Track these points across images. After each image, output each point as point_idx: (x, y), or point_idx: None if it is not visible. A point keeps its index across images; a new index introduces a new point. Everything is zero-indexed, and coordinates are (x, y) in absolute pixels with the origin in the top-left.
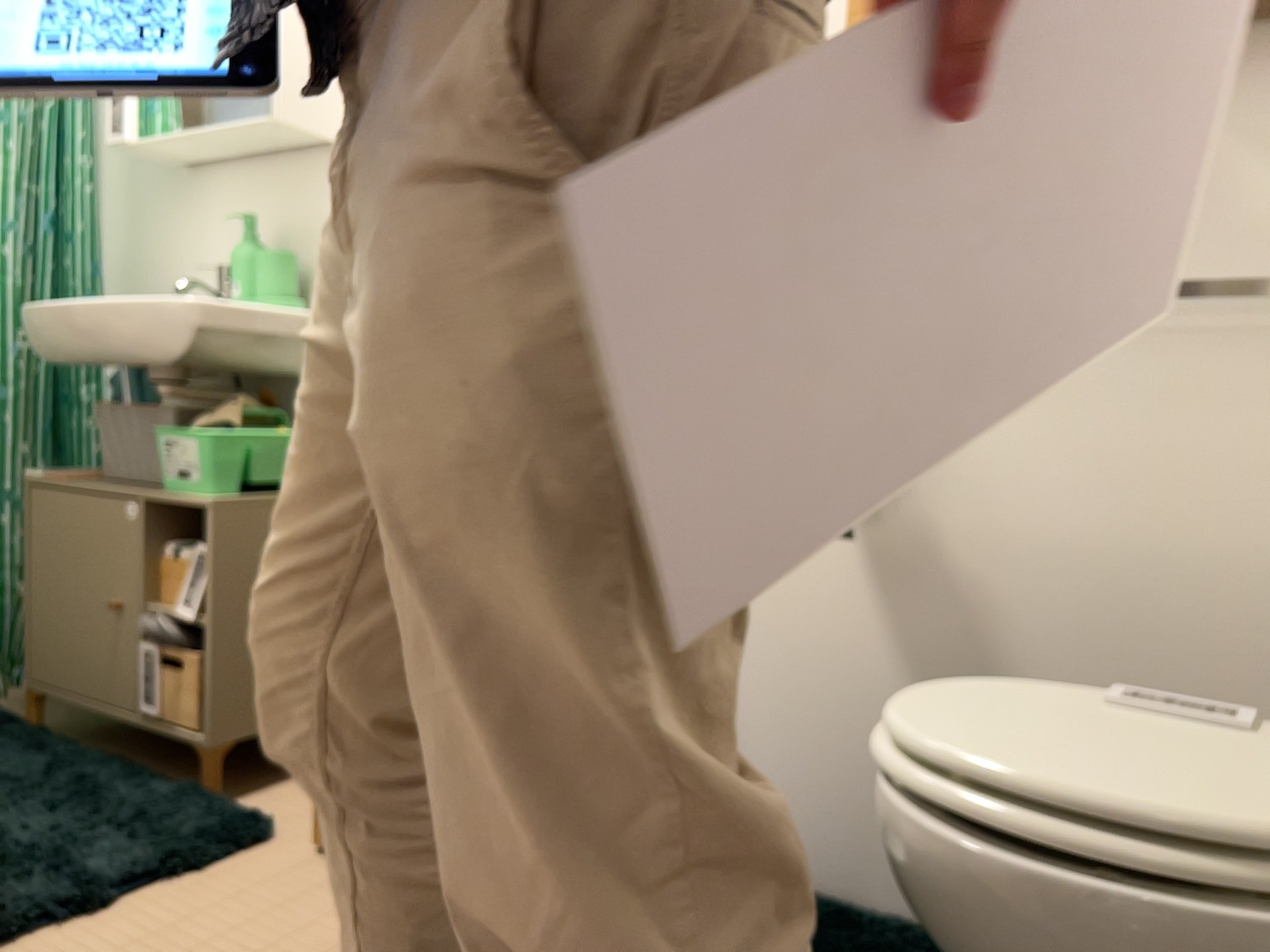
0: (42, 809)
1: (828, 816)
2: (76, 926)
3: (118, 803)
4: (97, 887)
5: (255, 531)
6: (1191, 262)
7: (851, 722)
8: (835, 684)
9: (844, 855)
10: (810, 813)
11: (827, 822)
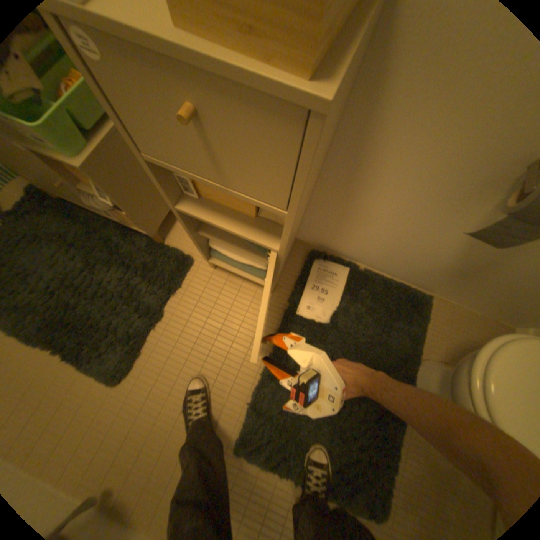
0: (107, 267)
1: (394, 261)
2: (160, 325)
3: (131, 257)
4: (157, 312)
5: (114, 159)
6: None
7: (423, 251)
8: (425, 243)
9: (393, 267)
10: (387, 259)
11: (392, 262)
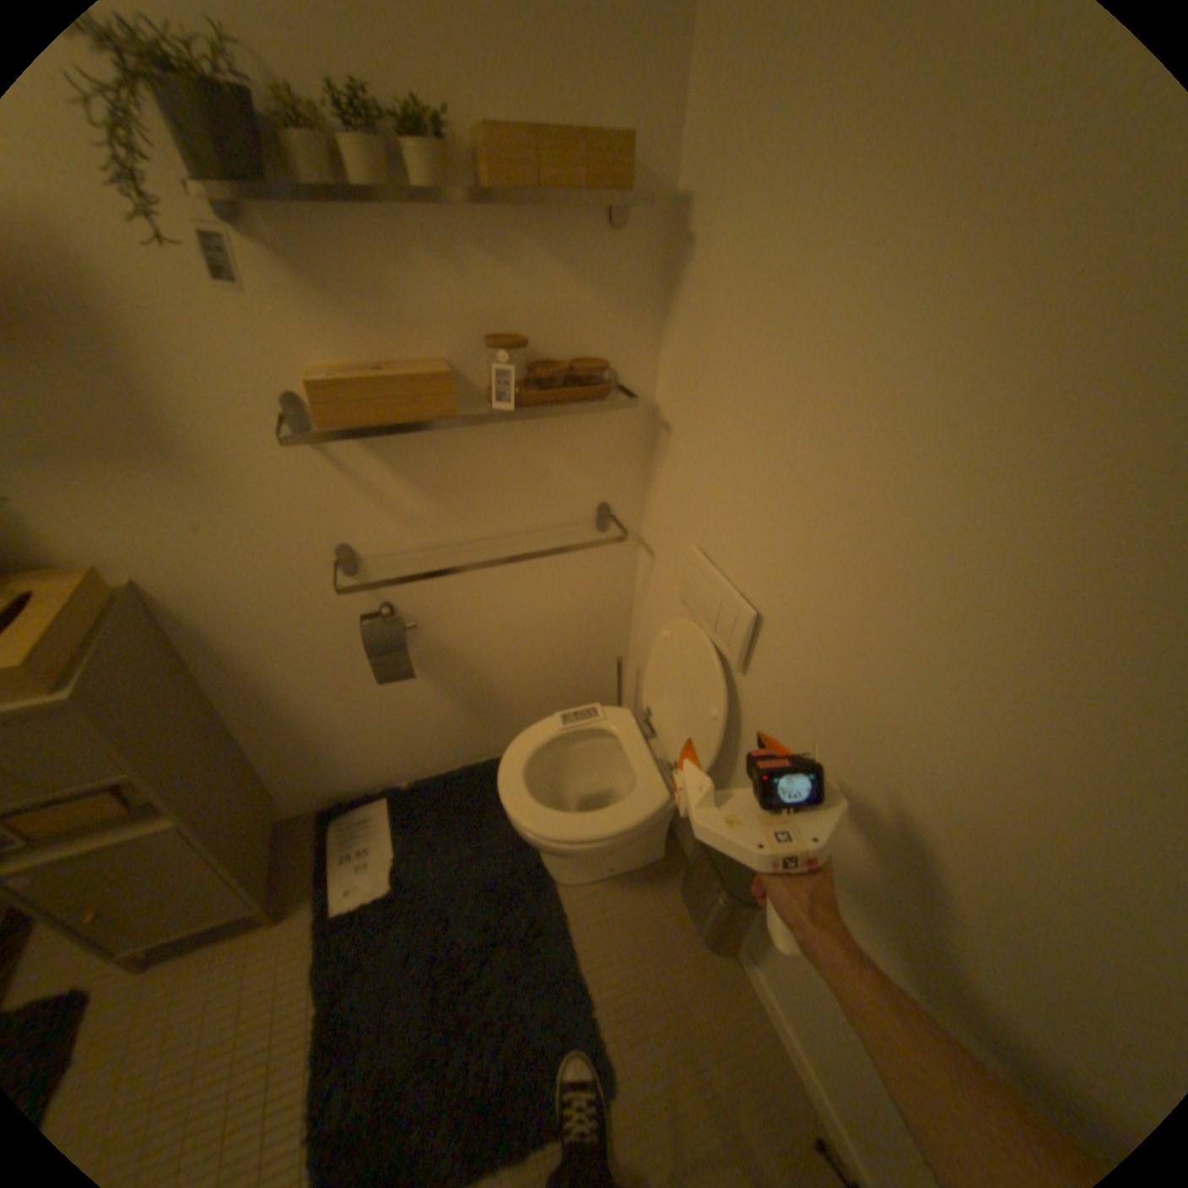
0: None
1: (421, 751)
2: None
3: None
4: None
5: None
6: (539, 510)
7: (422, 719)
8: (410, 711)
9: (433, 758)
10: (413, 754)
11: (422, 753)
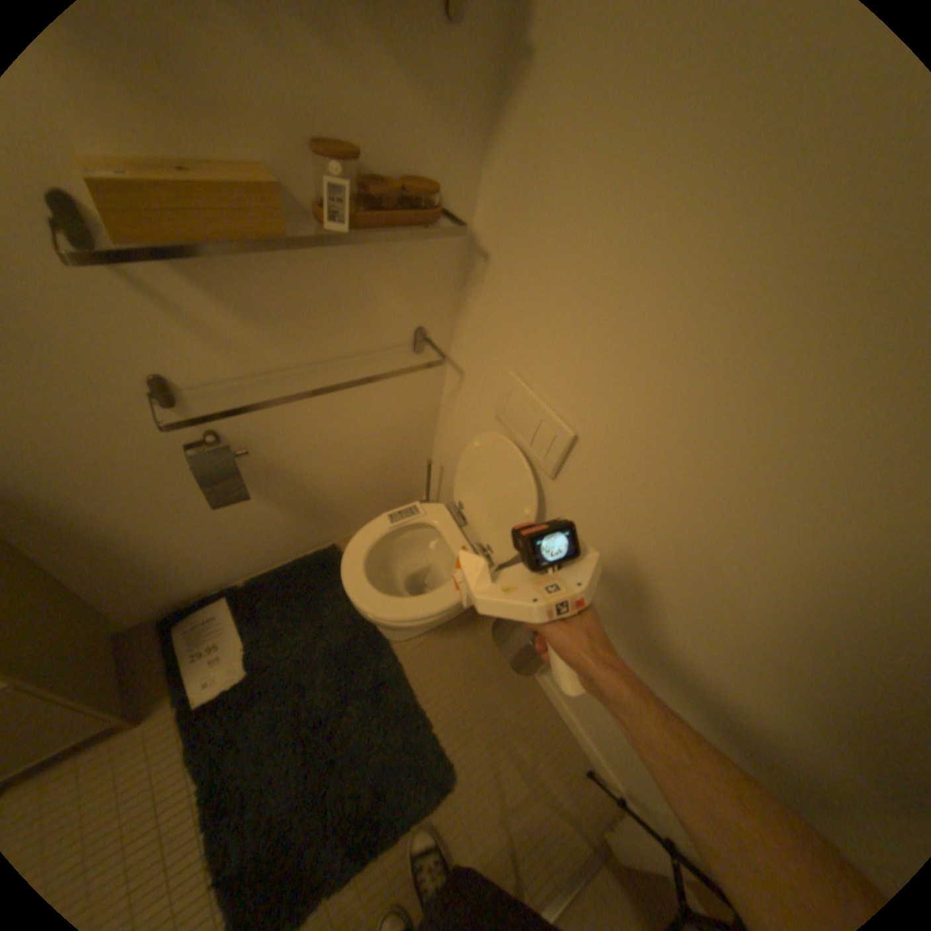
0: None
1: (254, 553)
2: None
3: None
4: None
5: None
6: (362, 334)
7: (253, 528)
8: (241, 523)
9: (265, 557)
10: (246, 557)
11: (254, 555)
